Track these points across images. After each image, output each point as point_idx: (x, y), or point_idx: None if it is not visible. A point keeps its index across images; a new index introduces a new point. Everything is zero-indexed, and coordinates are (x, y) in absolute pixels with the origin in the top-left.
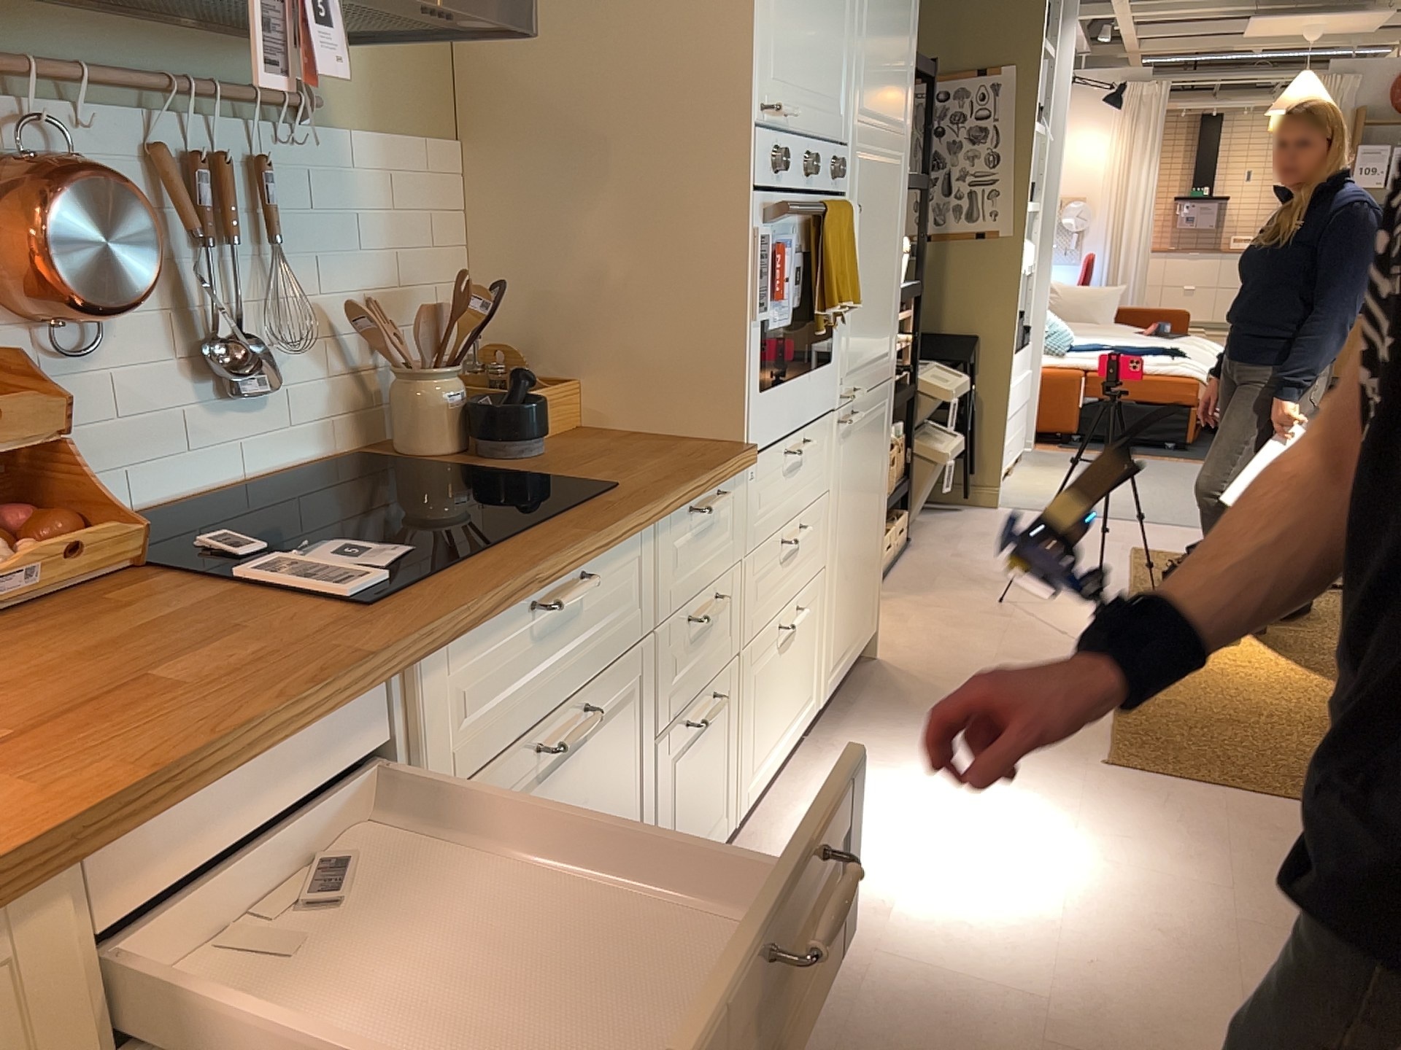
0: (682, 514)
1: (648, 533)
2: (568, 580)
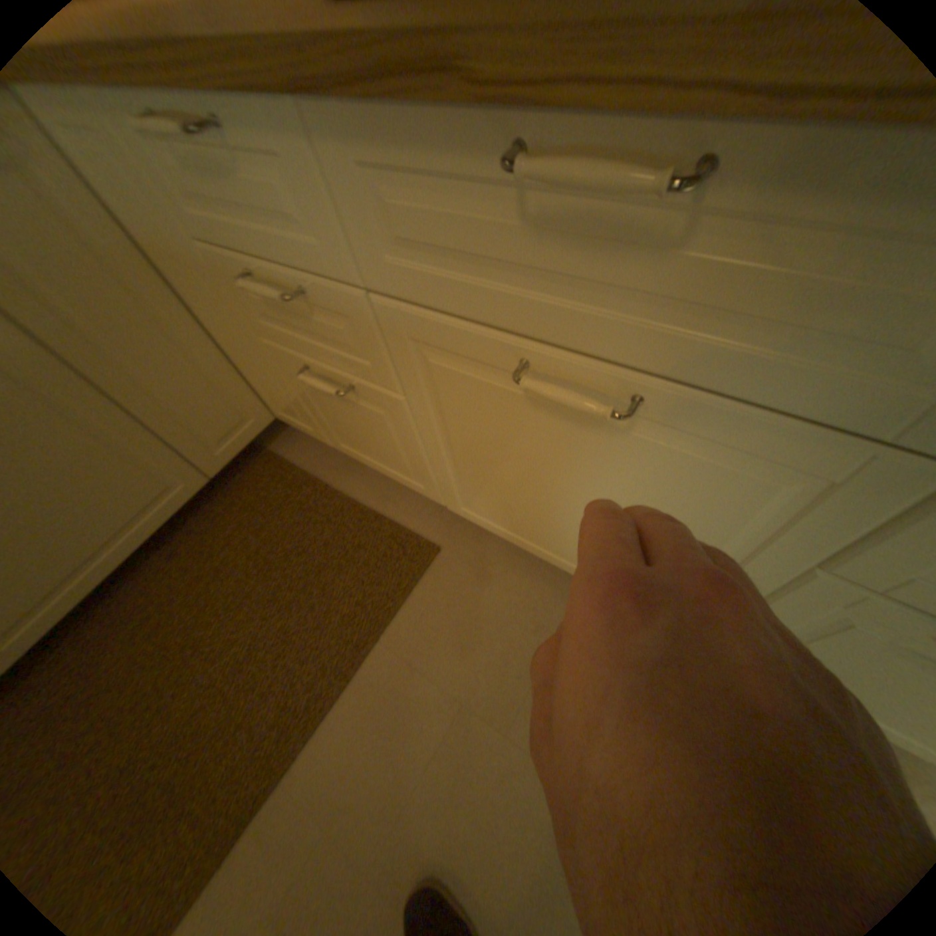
0: None
1: None
2: (655, 159)
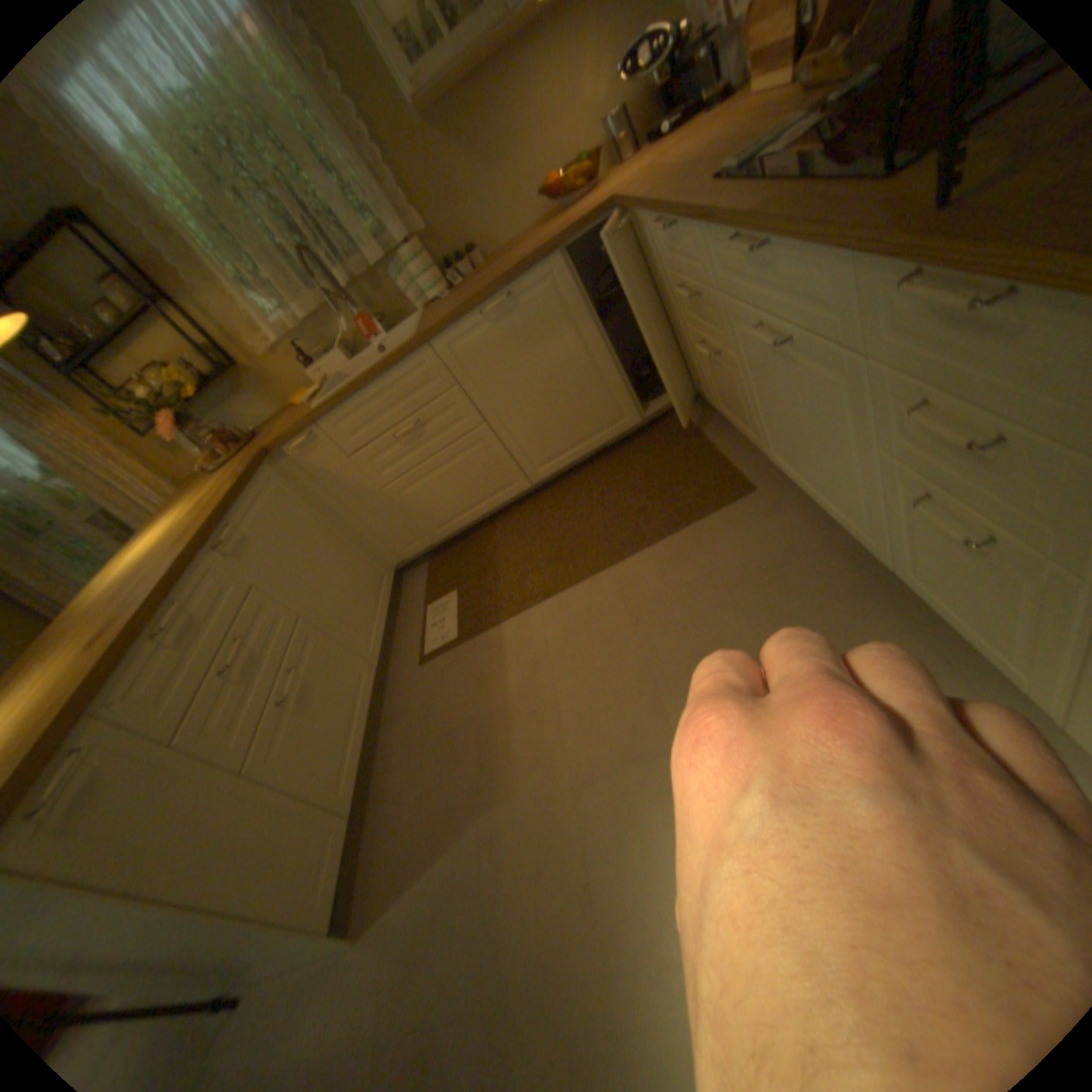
0: (902, 264)
1: (858, 251)
2: (762, 234)
